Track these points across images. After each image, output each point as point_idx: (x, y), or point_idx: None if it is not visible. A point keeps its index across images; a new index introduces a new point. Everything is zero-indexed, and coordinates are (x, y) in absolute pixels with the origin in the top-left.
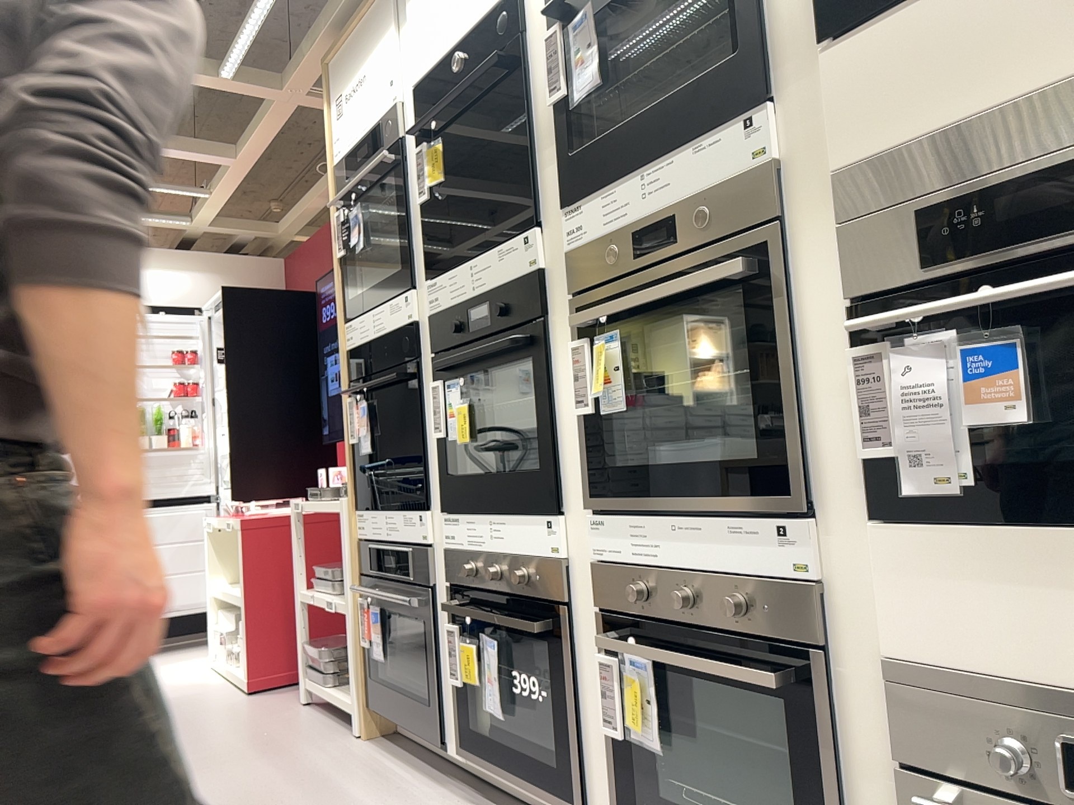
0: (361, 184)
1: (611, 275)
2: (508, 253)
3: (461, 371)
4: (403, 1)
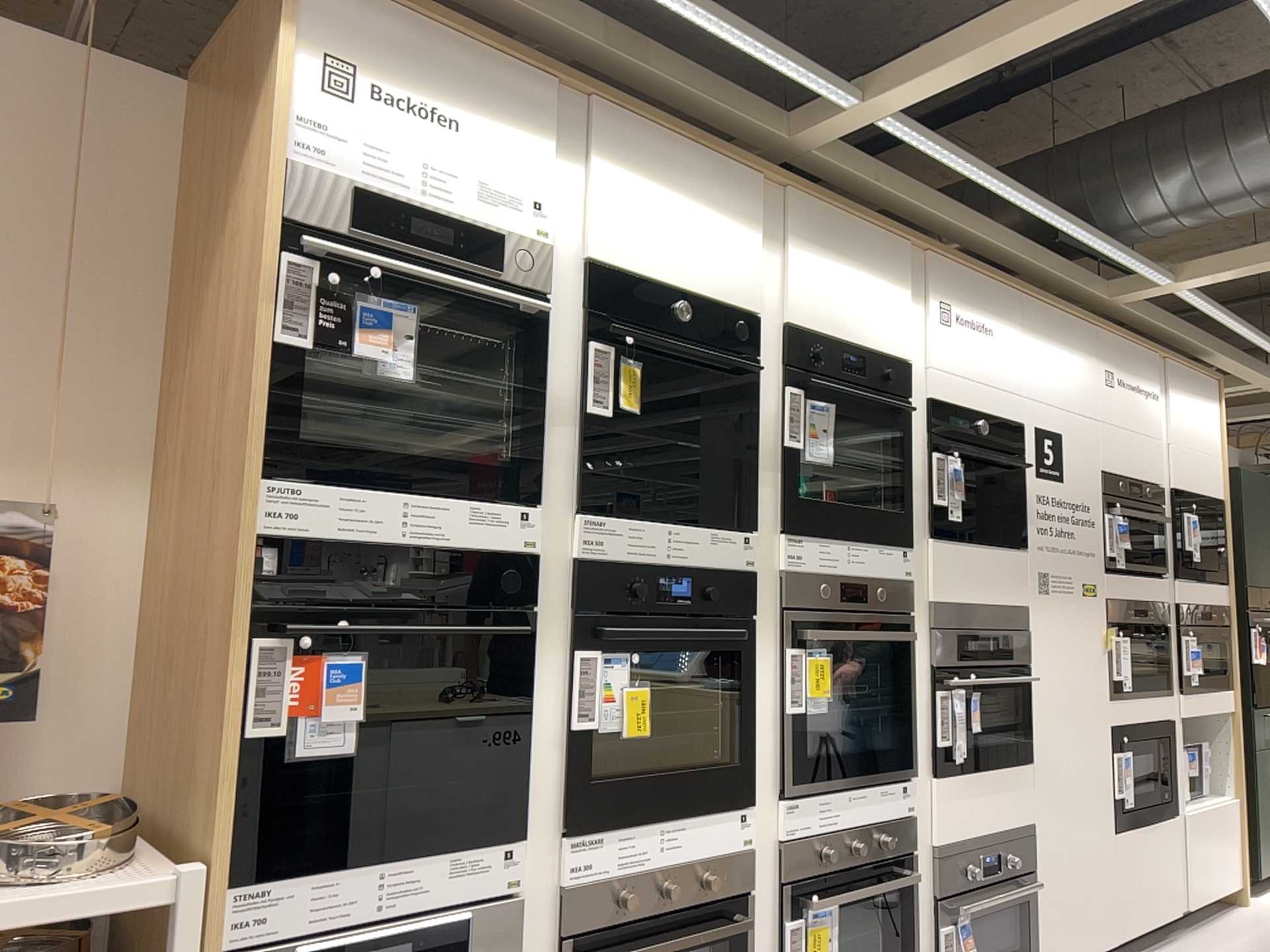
0: (417, 277)
1: (815, 601)
2: (723, 541)
3: (636, 641)
4: (577, 139)
